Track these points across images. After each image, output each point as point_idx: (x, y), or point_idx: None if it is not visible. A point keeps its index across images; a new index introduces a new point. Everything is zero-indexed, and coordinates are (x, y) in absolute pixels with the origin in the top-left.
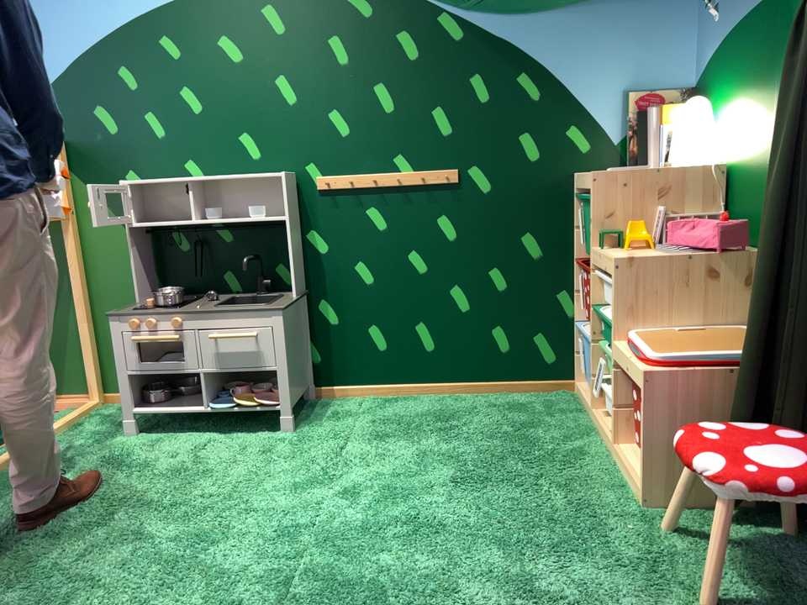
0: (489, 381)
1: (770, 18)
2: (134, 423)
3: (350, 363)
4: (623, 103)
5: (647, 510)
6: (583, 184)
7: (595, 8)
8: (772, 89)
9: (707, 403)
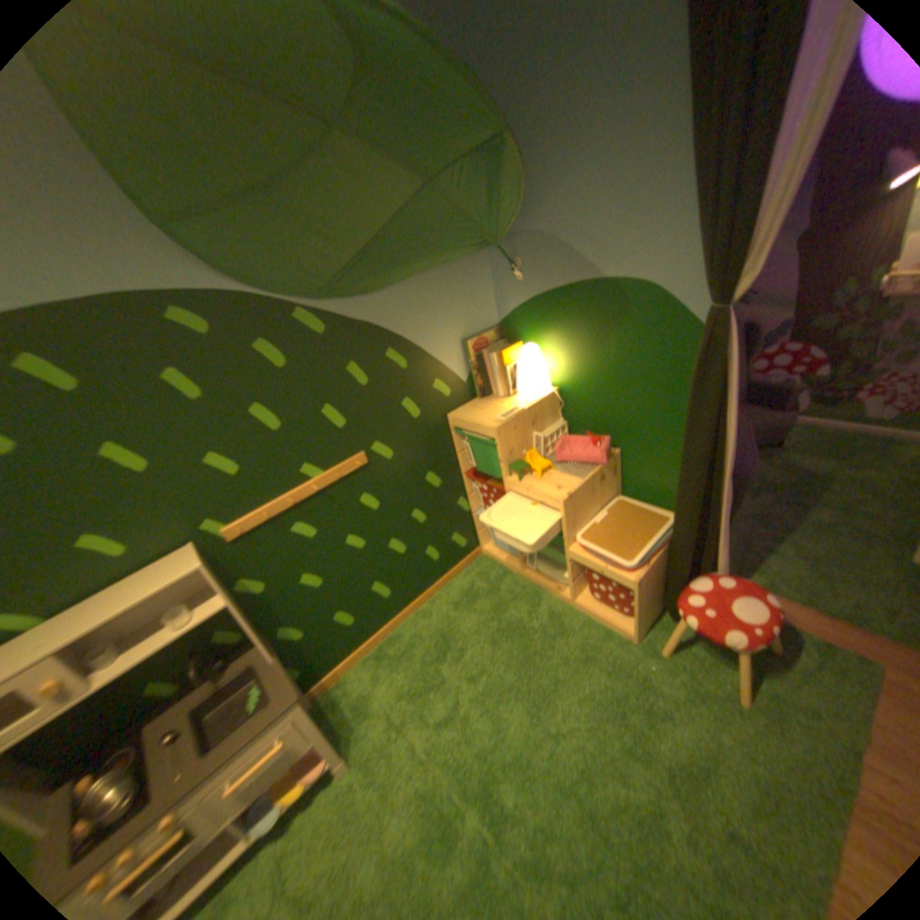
0: (434, 584)
1: (597, 296)
2: None
3: (330, 652)
4: (463, 349)
5: (641, 645)
6: (473, 429)
7: (428, 276)
8: (607, 348)
9: (658, 573)
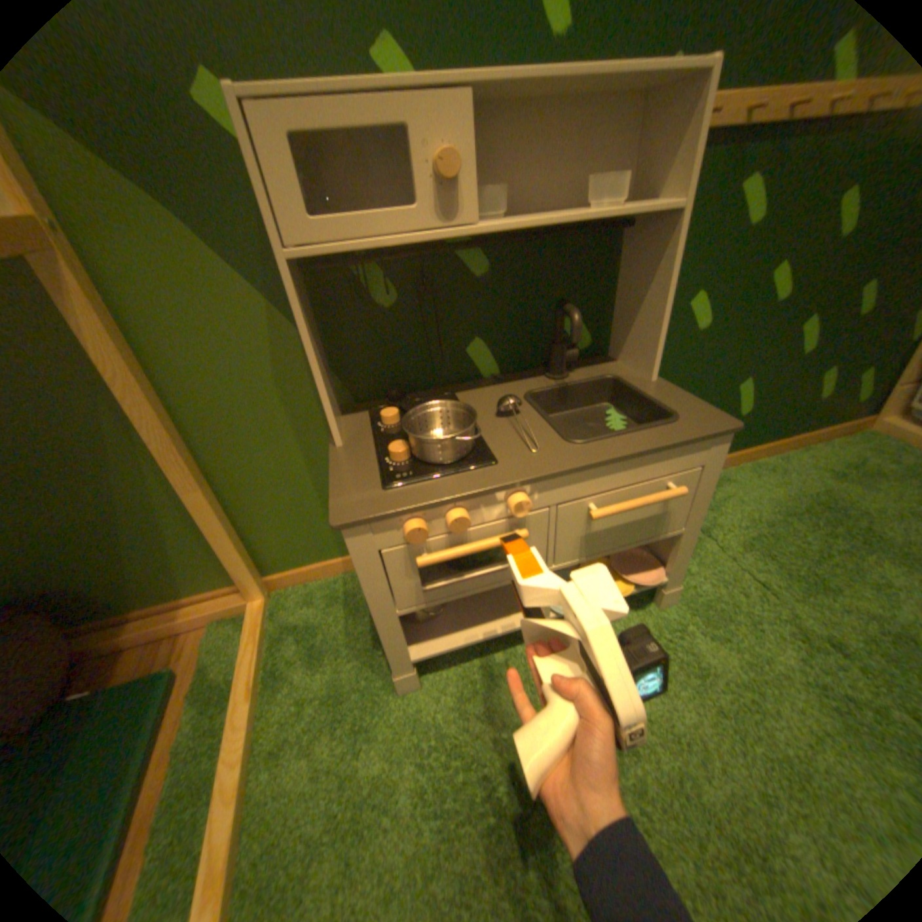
0: (795, 437)
1: None
2: (417, 674)
3: None
4: None
5: None
6: None
7: None
8: None
9: None
